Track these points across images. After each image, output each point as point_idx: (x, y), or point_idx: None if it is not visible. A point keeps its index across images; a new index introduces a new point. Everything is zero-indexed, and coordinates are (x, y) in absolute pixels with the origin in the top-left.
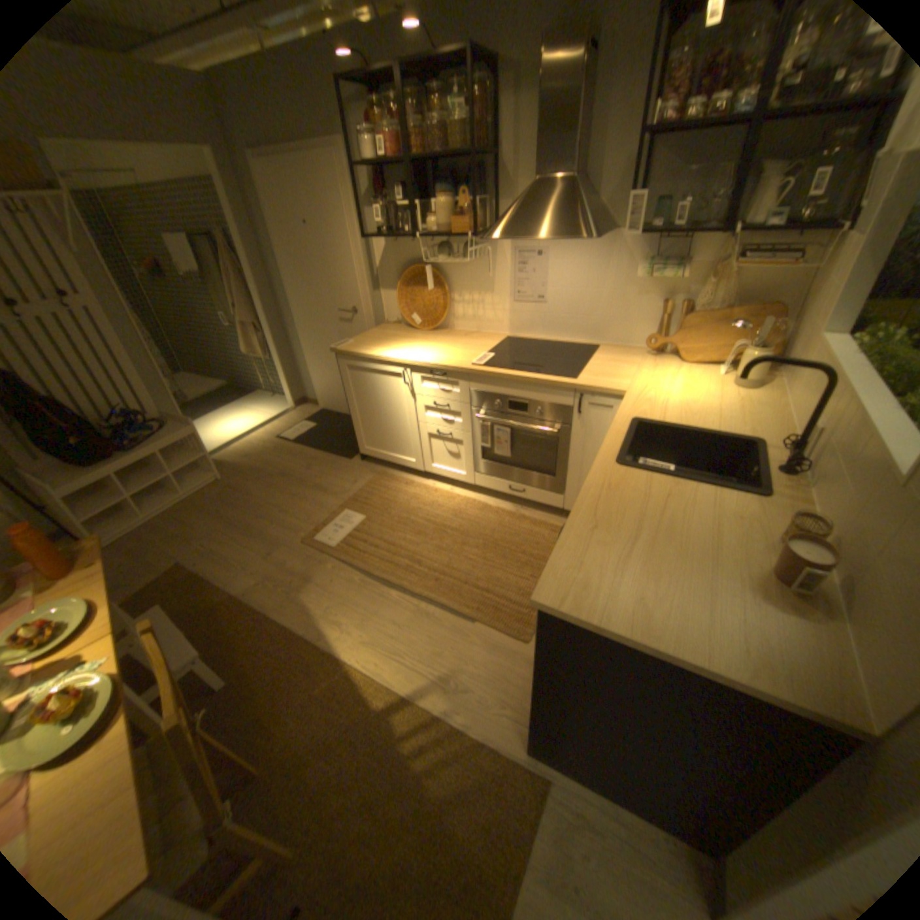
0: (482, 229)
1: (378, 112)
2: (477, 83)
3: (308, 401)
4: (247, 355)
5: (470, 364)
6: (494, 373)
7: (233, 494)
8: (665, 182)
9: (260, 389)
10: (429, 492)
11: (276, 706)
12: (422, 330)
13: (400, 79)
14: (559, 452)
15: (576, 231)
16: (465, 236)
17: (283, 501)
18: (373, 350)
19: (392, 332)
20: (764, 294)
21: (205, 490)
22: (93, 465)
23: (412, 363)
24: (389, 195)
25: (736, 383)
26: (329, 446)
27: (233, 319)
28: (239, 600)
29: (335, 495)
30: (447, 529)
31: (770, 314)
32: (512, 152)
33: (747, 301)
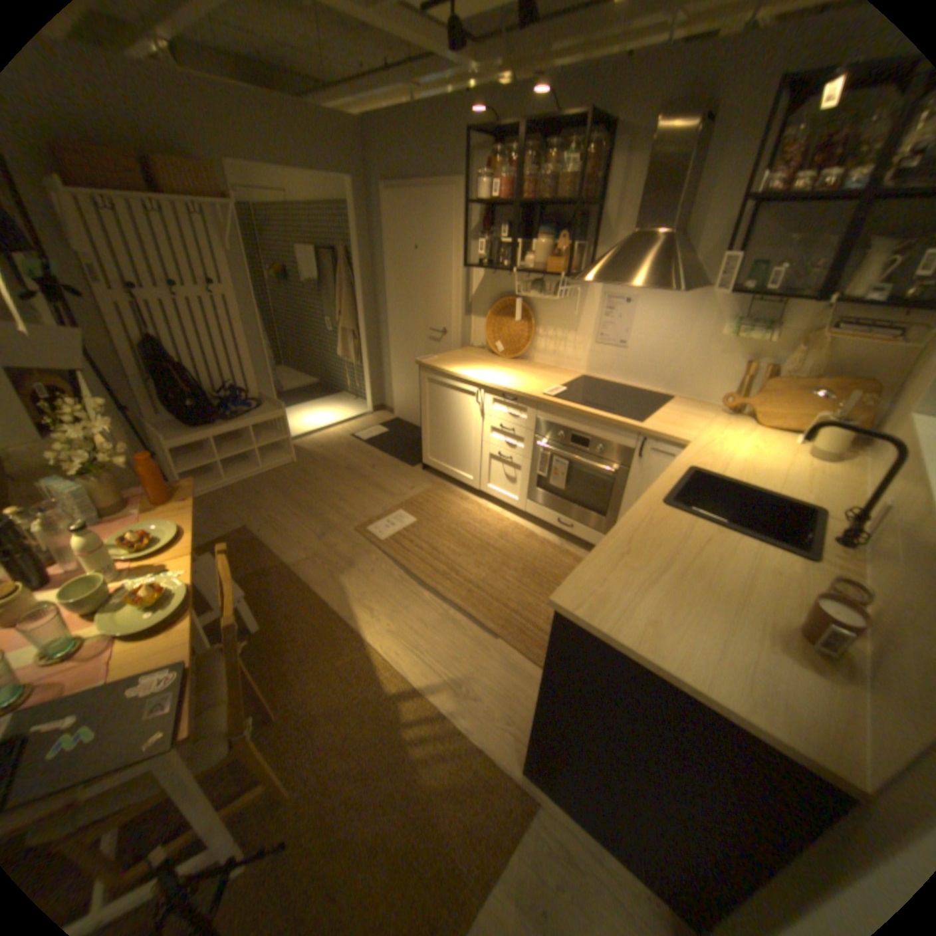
0: (577, 272)
1: (501, 160)
2: (595, 142)
3: (386, 409)
4: (342, 359)
5: (541, 394)
6: (563, 405)
7: (304, 477)
8: (765, 248)
9: (346, 392)
10: (480, 510)
11: (303, 667)
12: (503, 357)
13: (525, 134)
14: (614, 493)
15: (665, 283)
16: (560, 277)
17: (346, 492)
18: (454, 368)
19: (475, 355)
20: (859, 369)
21: (281, 469)
22: (200, 427)
23: (487, 385)
24: (496, 232)
25: (812, 454)
26: (397, 451)
27: (338, 325)
28: (290, 568)
29: (392, 496)
30: (490, 548)
31: (861, 390)
32: (617, 205)
33: (840, 374)
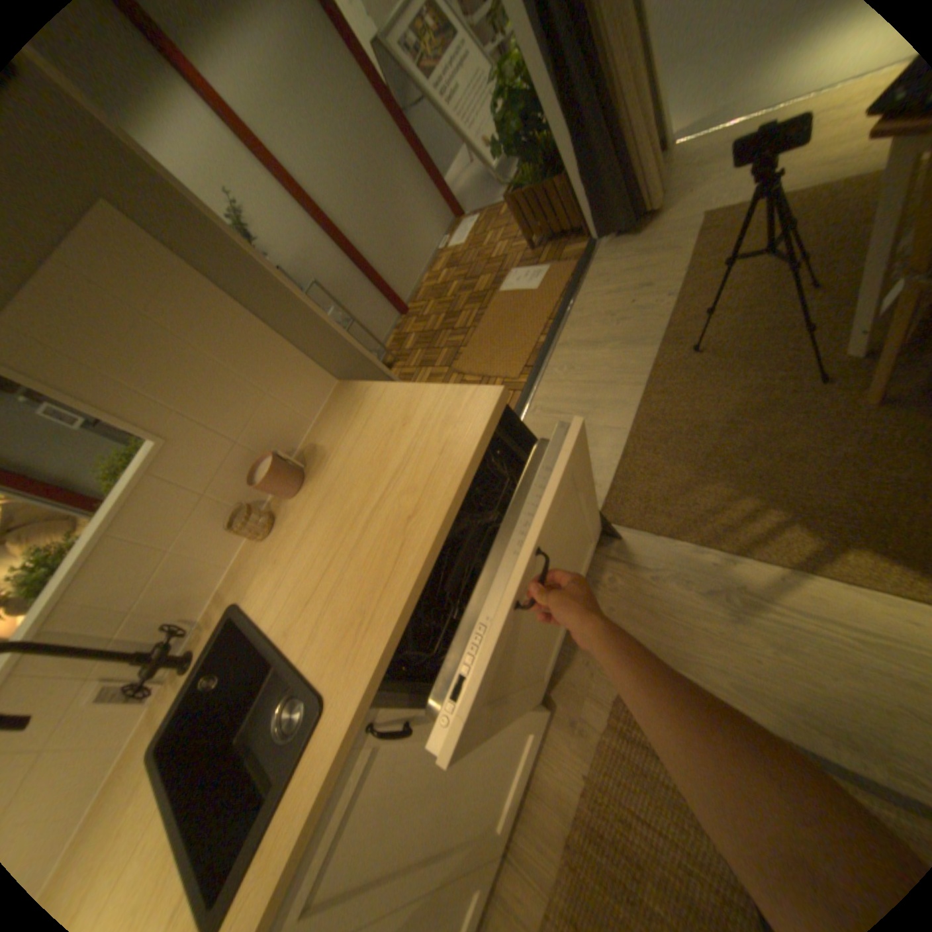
0: None
1: None
2: None
3: None
4: None
5: None
6: None
7: None
8: None
9: None
10: None
11: None
12: None
13: None
14: None
15: None
16: None
17: None
18: None
19: None
20: None
21: None
22: None
23: None
24: None
25: None
26: None
27: None
28: None
29: None
30: None
31: None
32: None
33: None
